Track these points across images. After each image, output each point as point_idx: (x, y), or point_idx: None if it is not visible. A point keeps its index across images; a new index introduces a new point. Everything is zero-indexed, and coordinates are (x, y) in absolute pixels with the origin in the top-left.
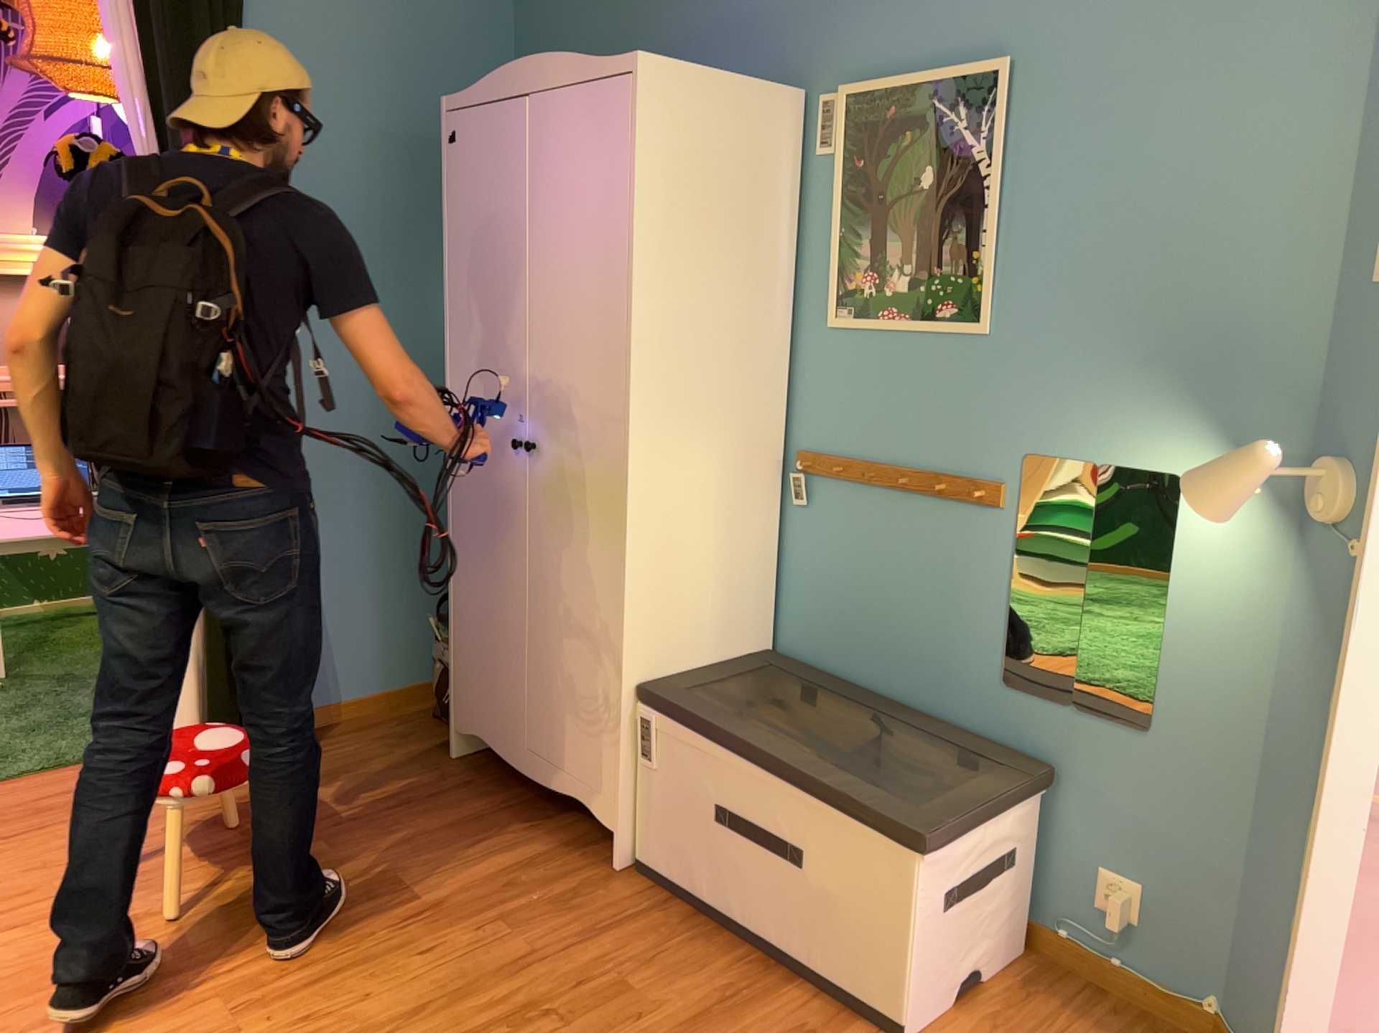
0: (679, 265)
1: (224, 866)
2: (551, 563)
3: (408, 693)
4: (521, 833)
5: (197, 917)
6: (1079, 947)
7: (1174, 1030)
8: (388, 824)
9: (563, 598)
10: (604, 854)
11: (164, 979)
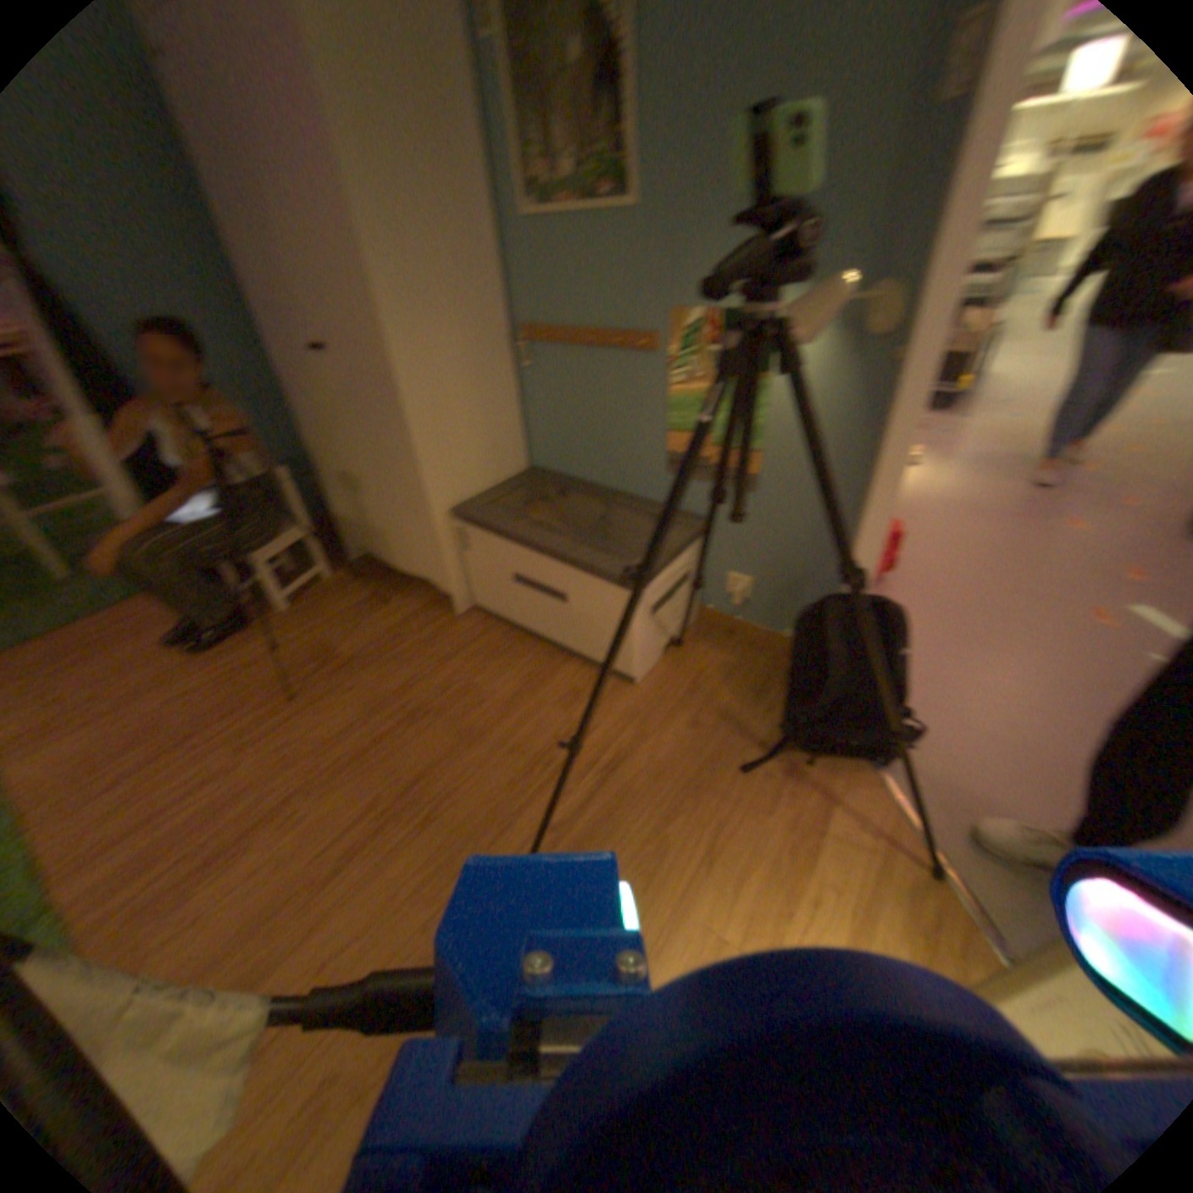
0: (377, 173)
1: (208, 665)
2: (363, 438)
3: (314, 528)
4: (395, 607)
5: (194, 703)
6: (713, 618)
7: (764, 652)
8: (311, 616)
9: (379, 460)
10: (445, 610)
11: (178, 748)
